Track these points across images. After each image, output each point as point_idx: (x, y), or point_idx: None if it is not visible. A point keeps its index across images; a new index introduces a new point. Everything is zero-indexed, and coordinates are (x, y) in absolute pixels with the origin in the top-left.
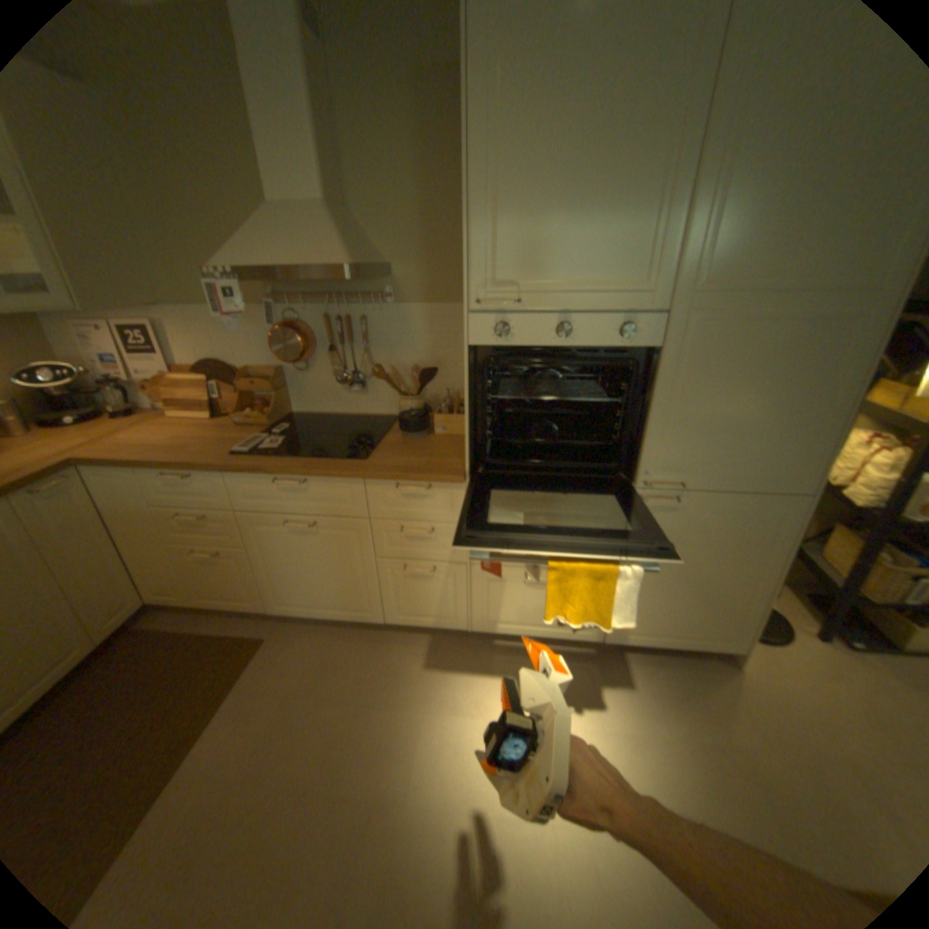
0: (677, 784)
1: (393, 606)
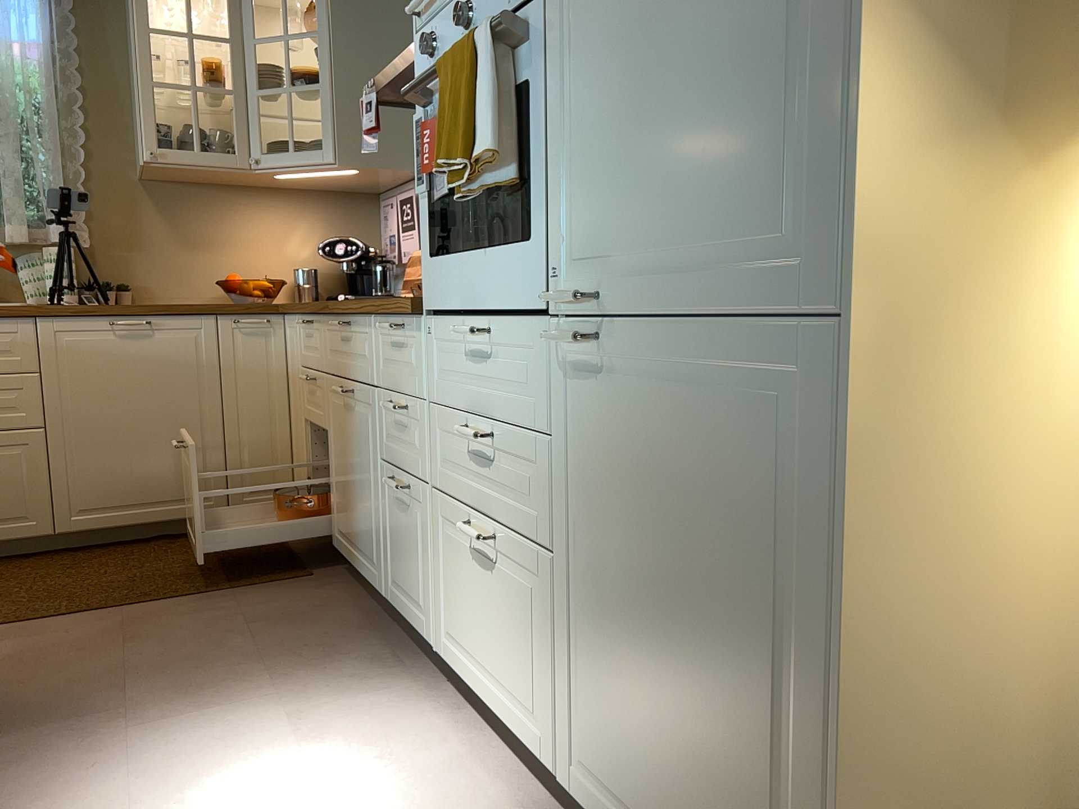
0: None
1: (389, 562)
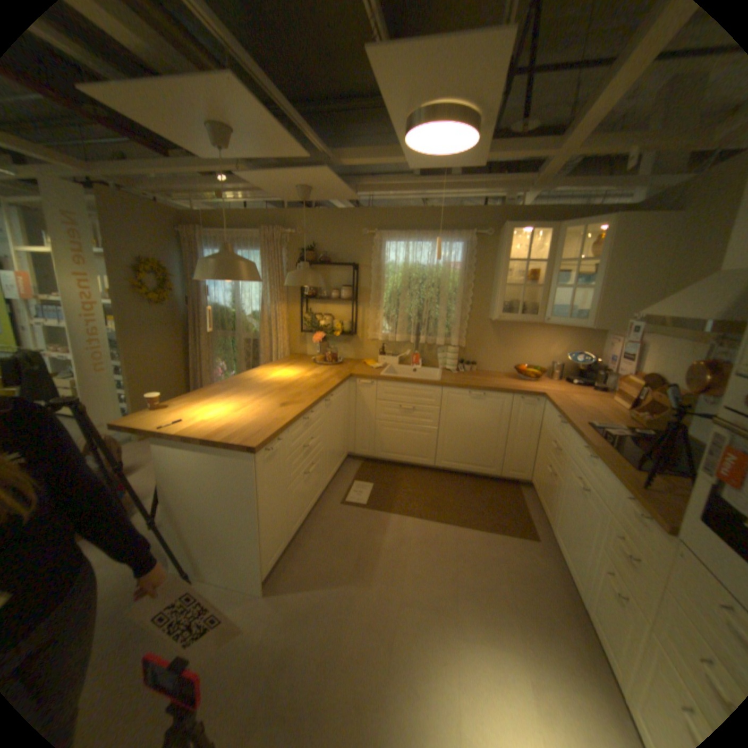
0: None
1: (596, 601)
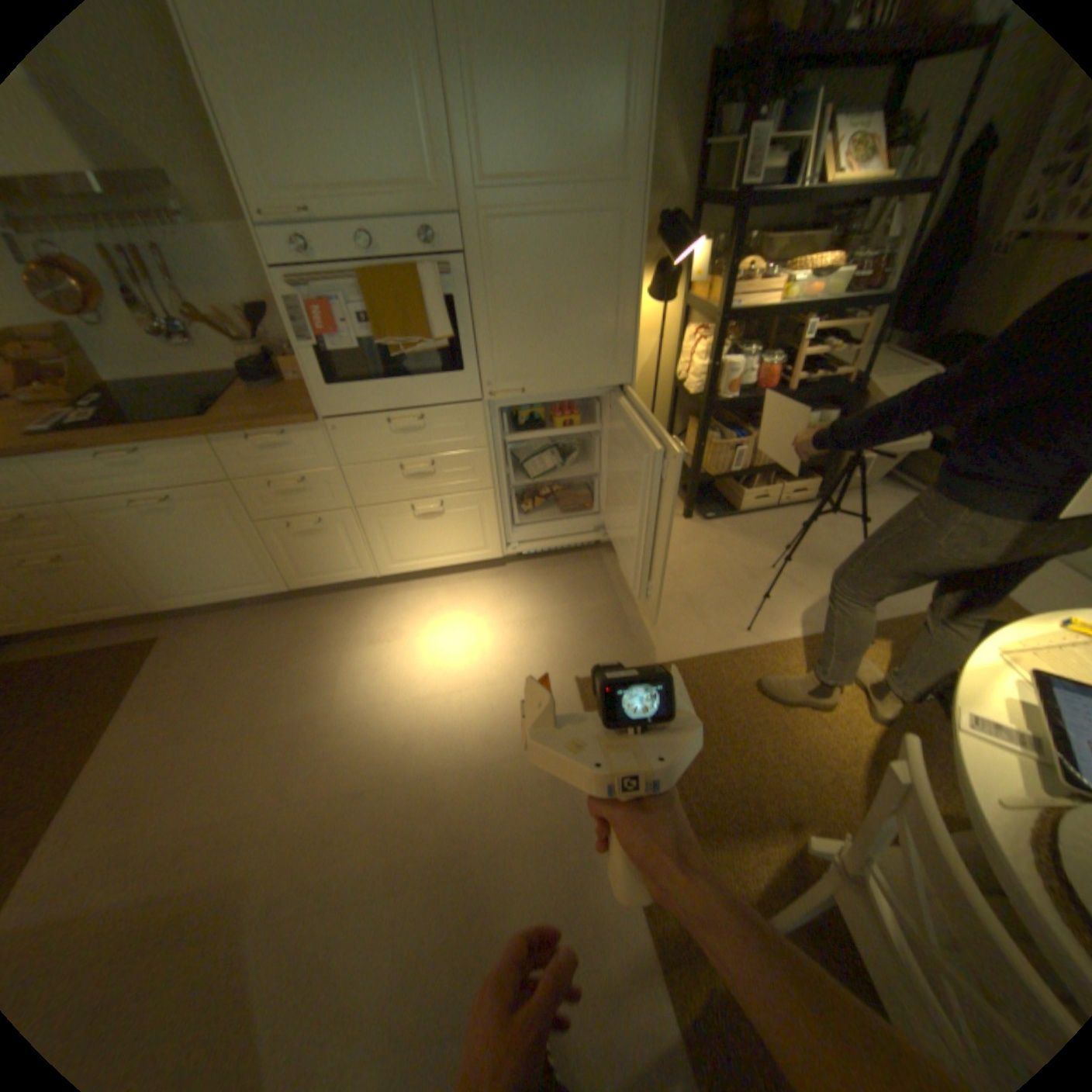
0: (557, 640)
1: (289, 570)
